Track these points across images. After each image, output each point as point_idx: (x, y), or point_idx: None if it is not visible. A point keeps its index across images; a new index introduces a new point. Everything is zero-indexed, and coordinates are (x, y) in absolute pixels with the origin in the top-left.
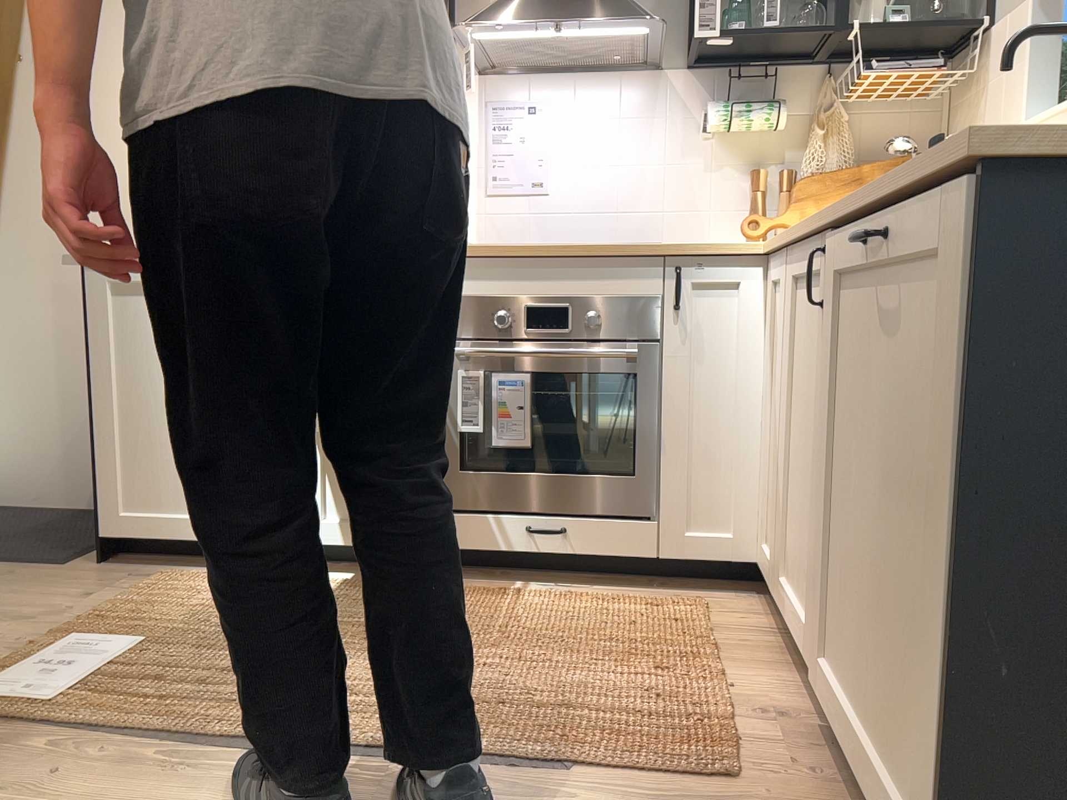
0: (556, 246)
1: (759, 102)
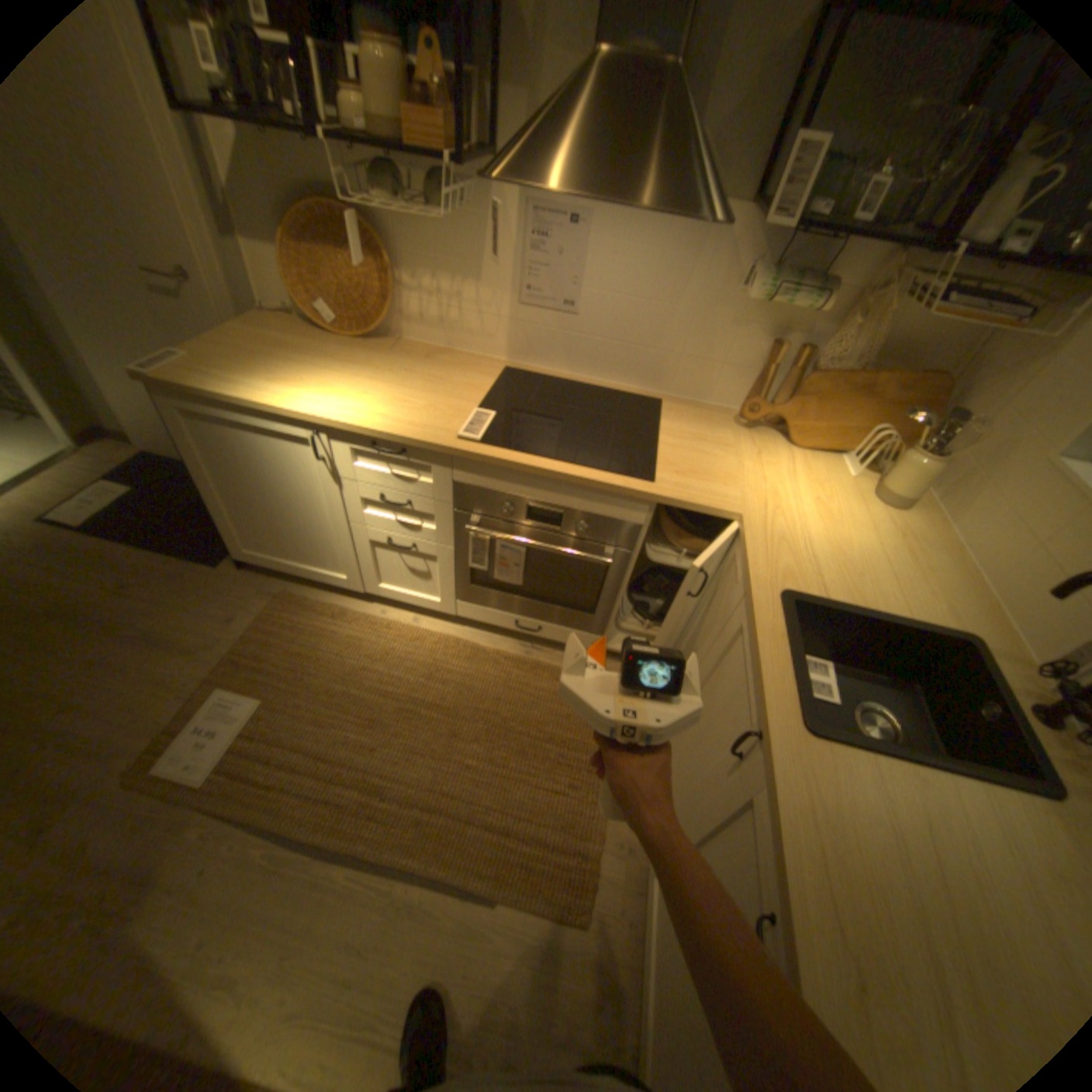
0: (557, 473)
1: (815, 278)
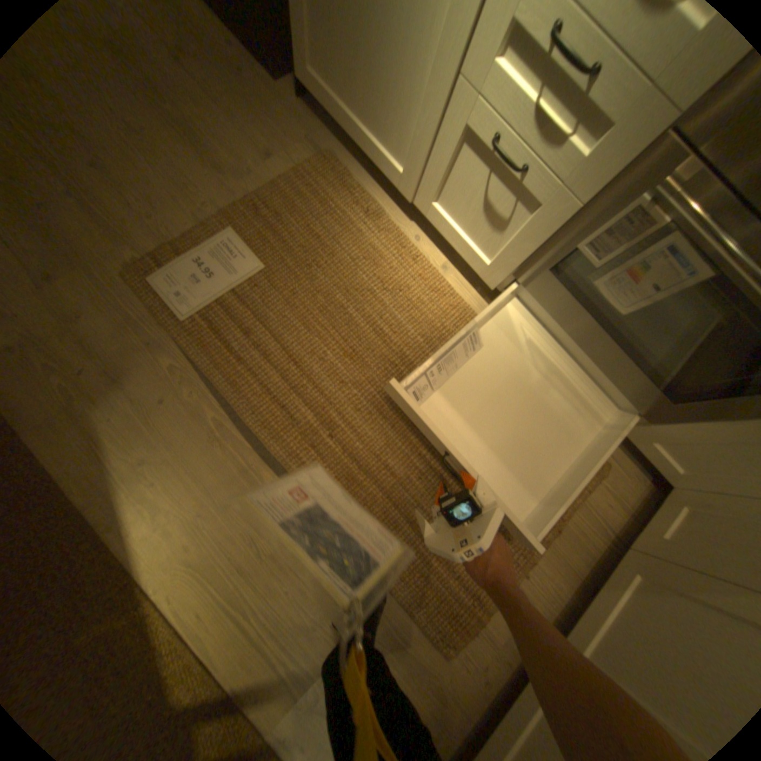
0: None
1: None
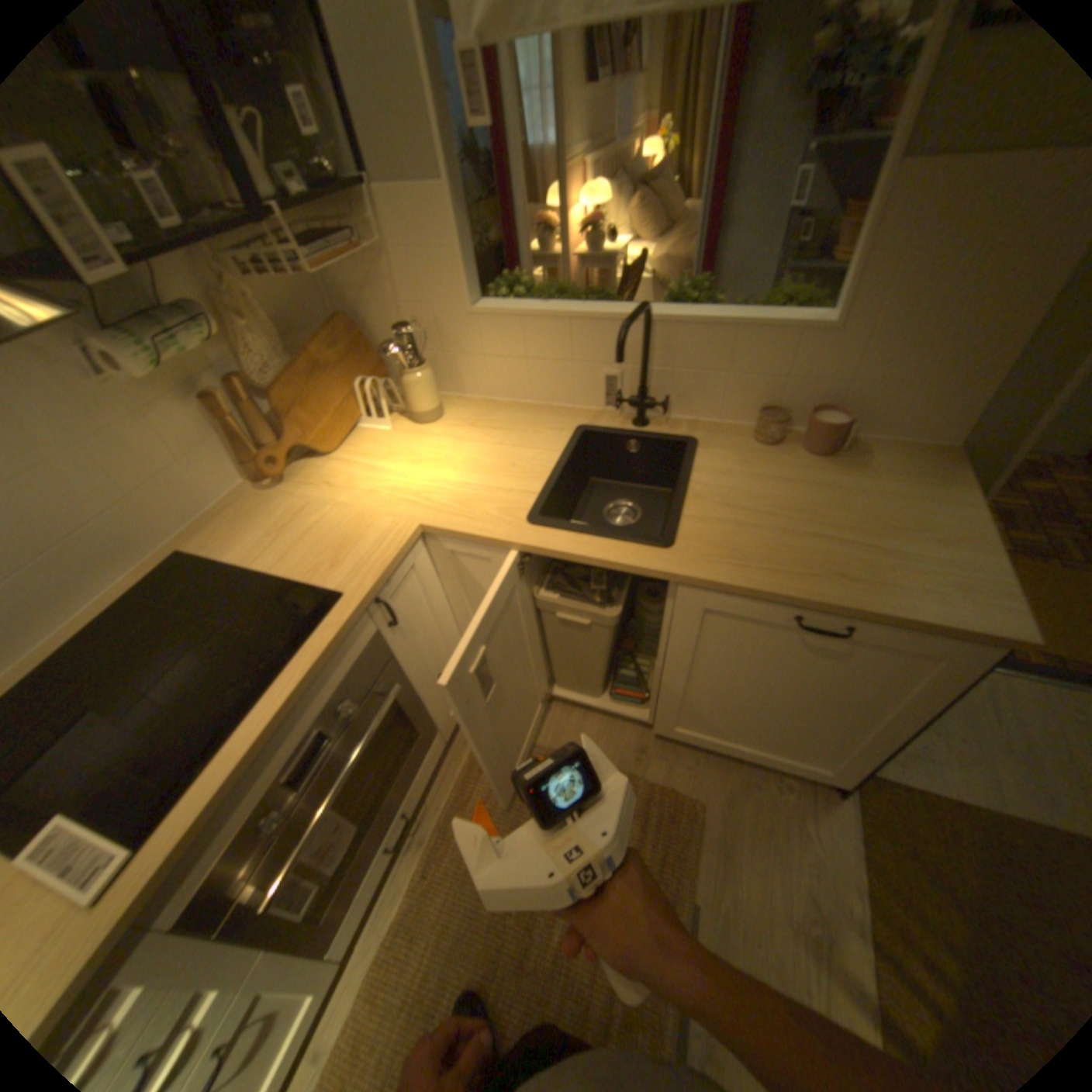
0: (276, 711)
1: (171, 310)
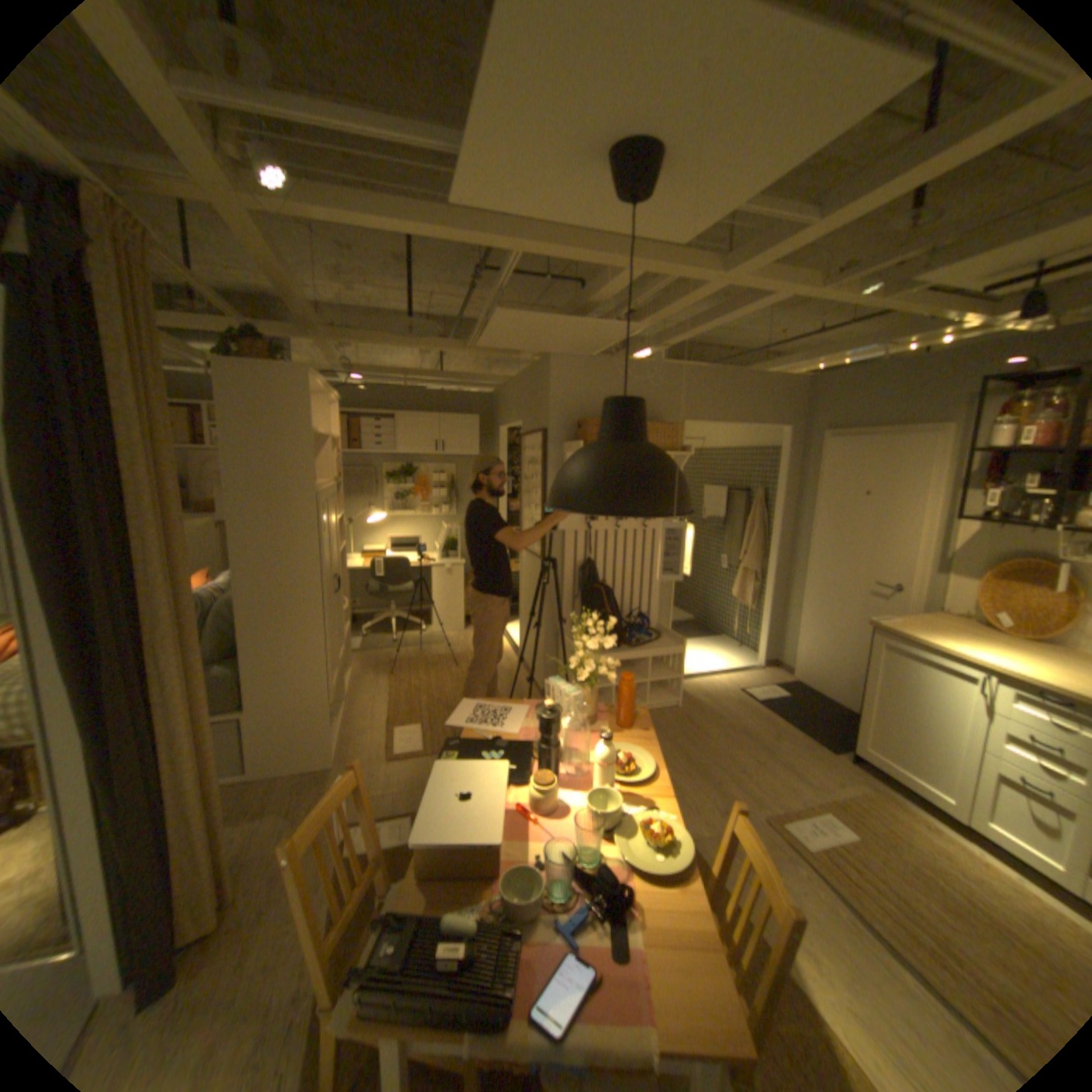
0: None
1: None
